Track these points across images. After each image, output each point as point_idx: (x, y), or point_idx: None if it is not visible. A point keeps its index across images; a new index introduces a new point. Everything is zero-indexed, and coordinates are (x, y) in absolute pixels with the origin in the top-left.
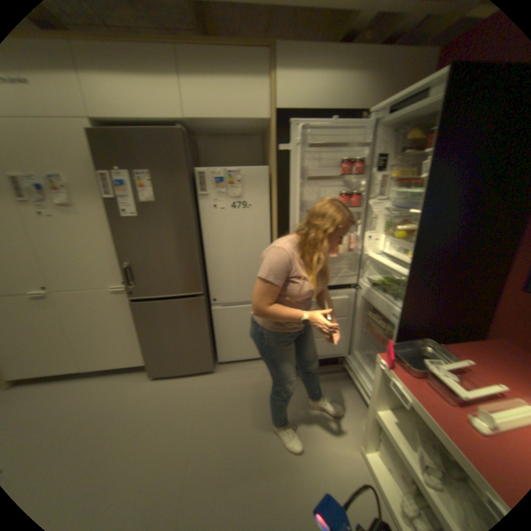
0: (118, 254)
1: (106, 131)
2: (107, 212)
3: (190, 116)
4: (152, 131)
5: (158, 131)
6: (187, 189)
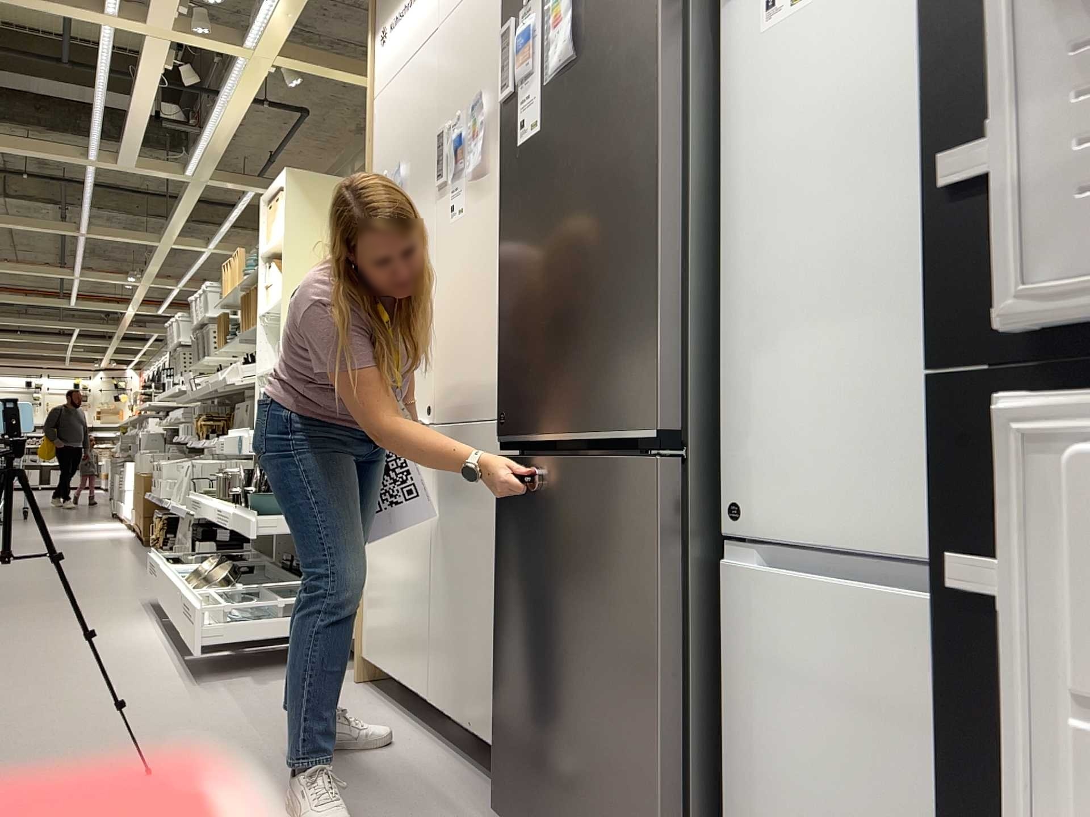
0: (504, 276)
1: None
2: (505, 143)
3: None
4: None
5: None
6: None
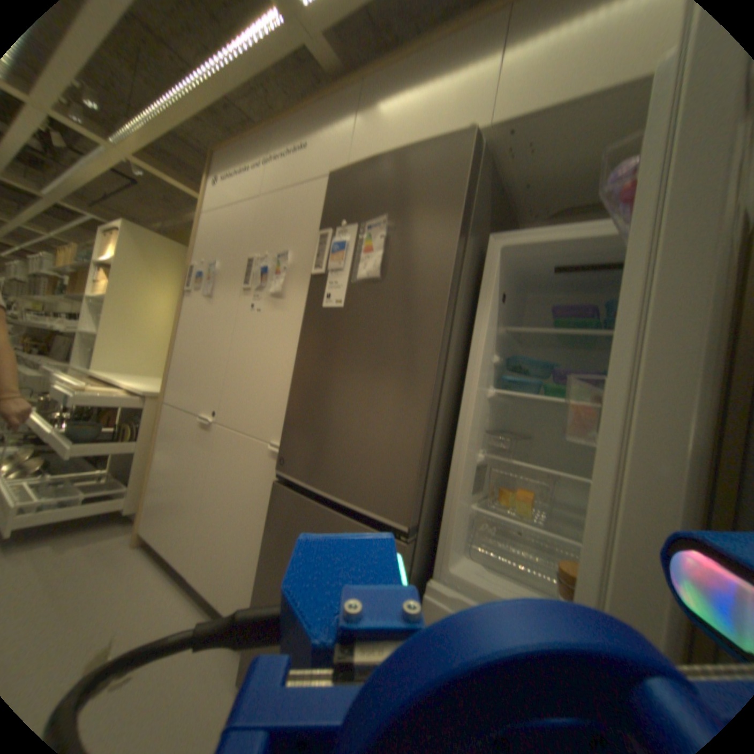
0: (297, 376)
1: (355, 165)
2: (311, 298)
3: (511, 114)
4: (423, 143)
5: (433, 140)
6: (454, 250)
